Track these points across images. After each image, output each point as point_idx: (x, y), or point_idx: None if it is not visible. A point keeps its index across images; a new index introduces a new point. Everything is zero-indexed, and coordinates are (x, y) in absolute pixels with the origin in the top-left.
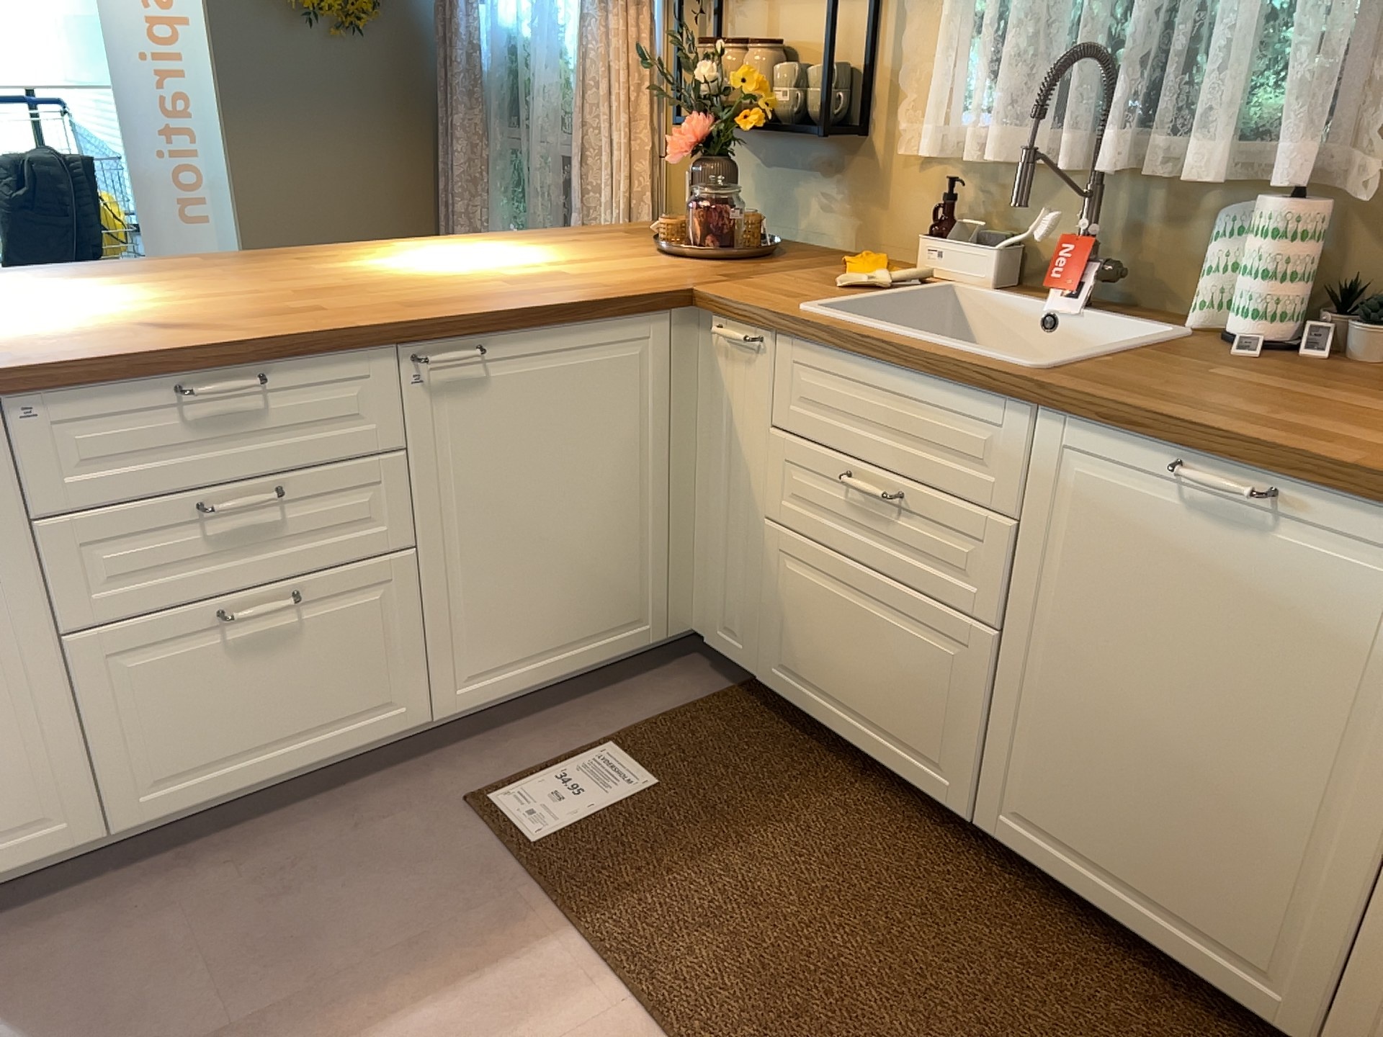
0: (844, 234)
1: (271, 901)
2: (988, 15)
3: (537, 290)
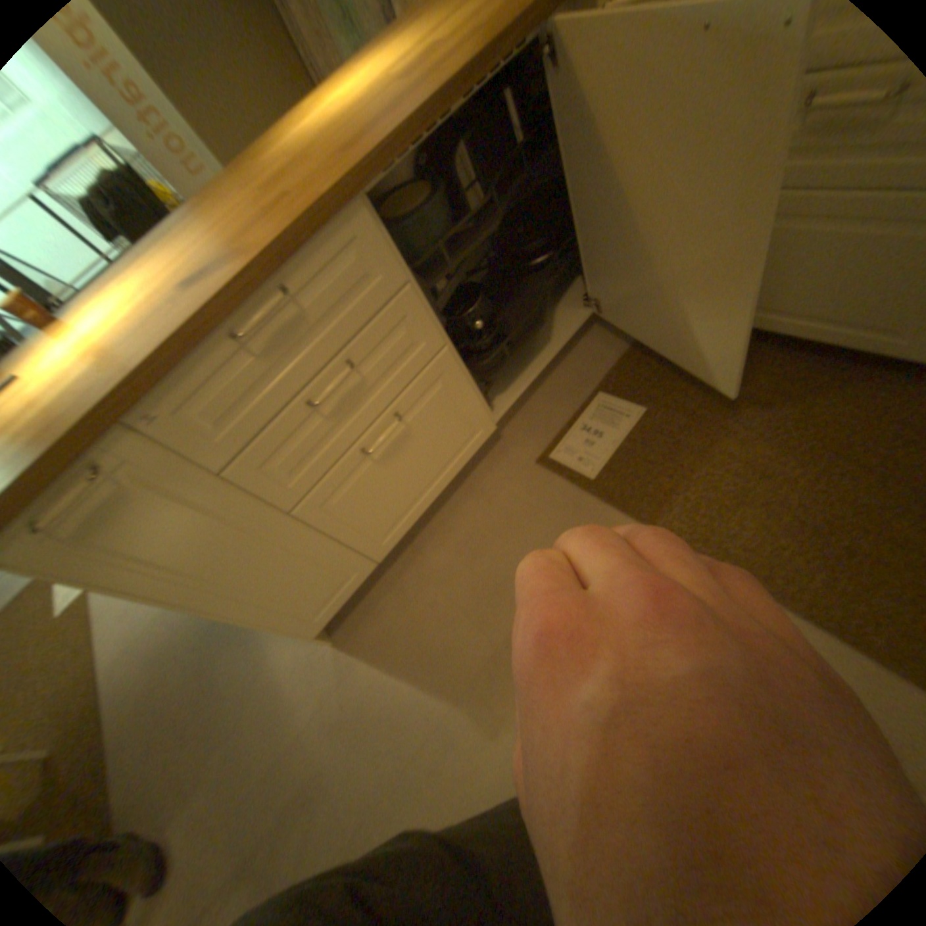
0: None
1: (471, 563)
2: None
3: (432, 68)
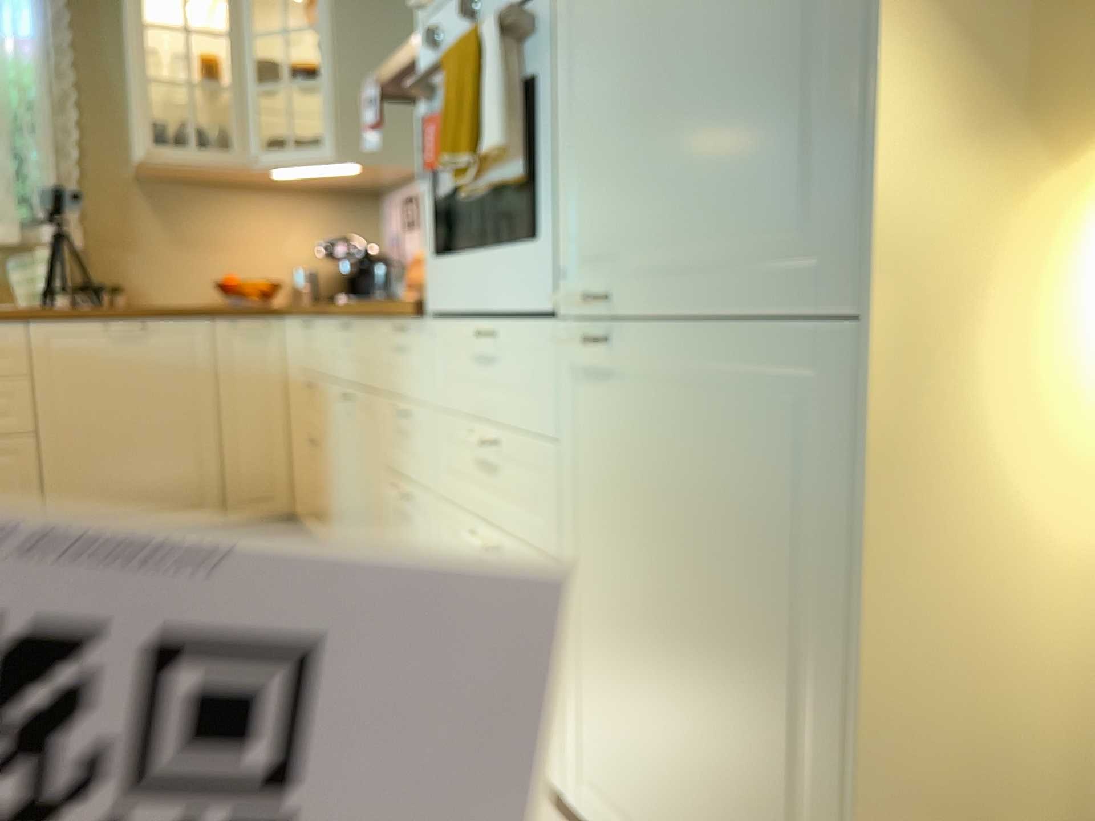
0: None
1: None
2: None
3: None
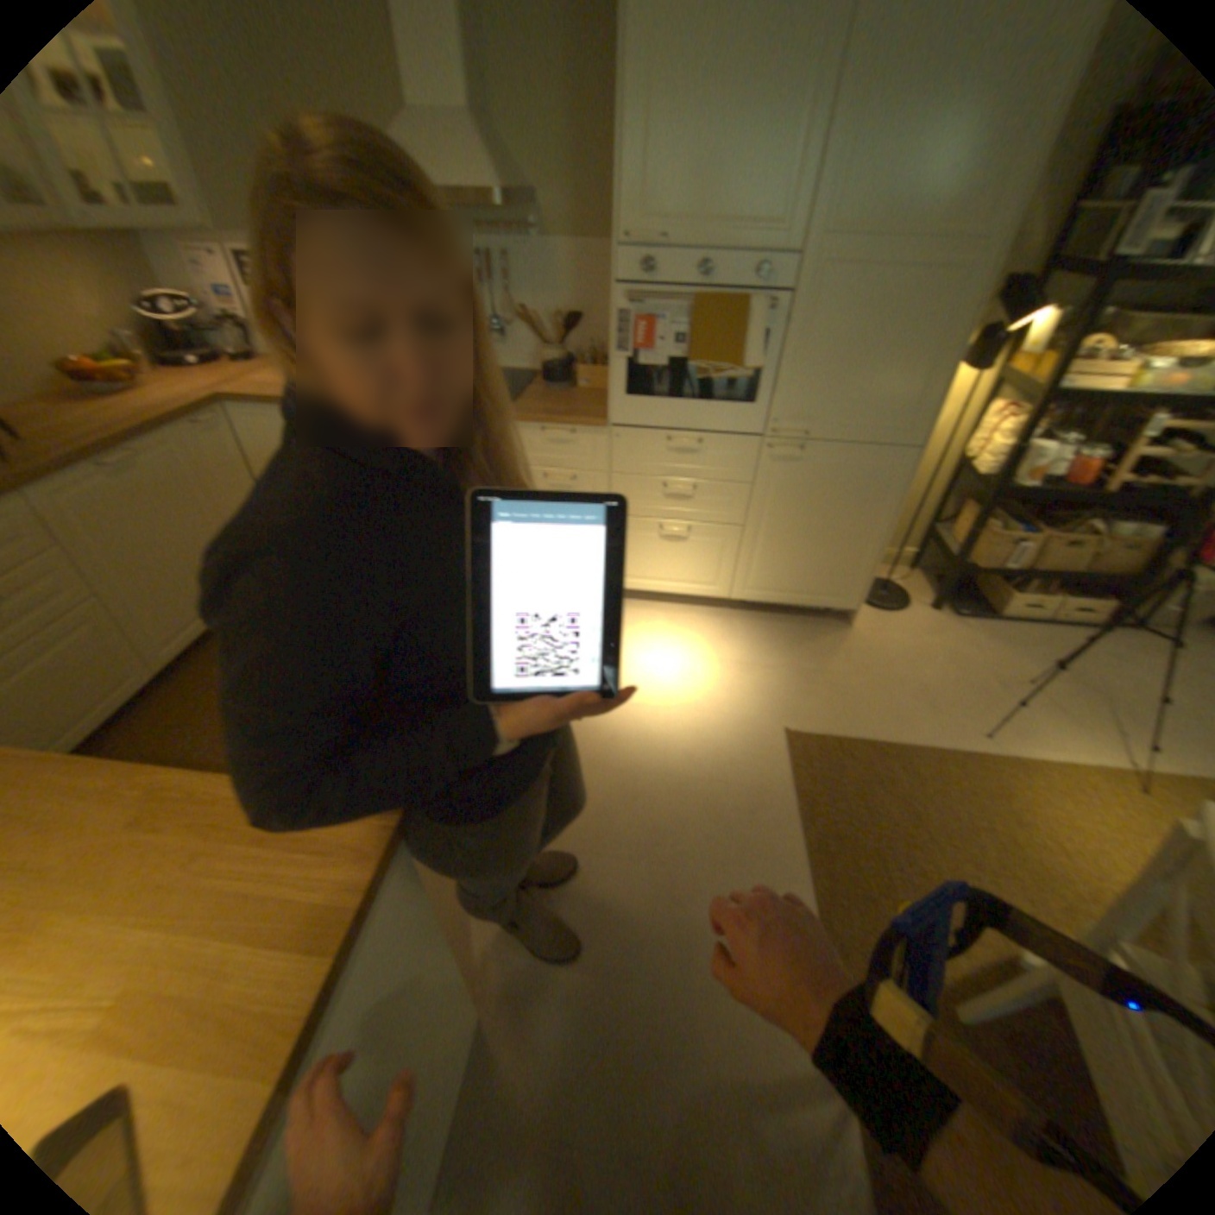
0: None
1: None
2: None
3: None
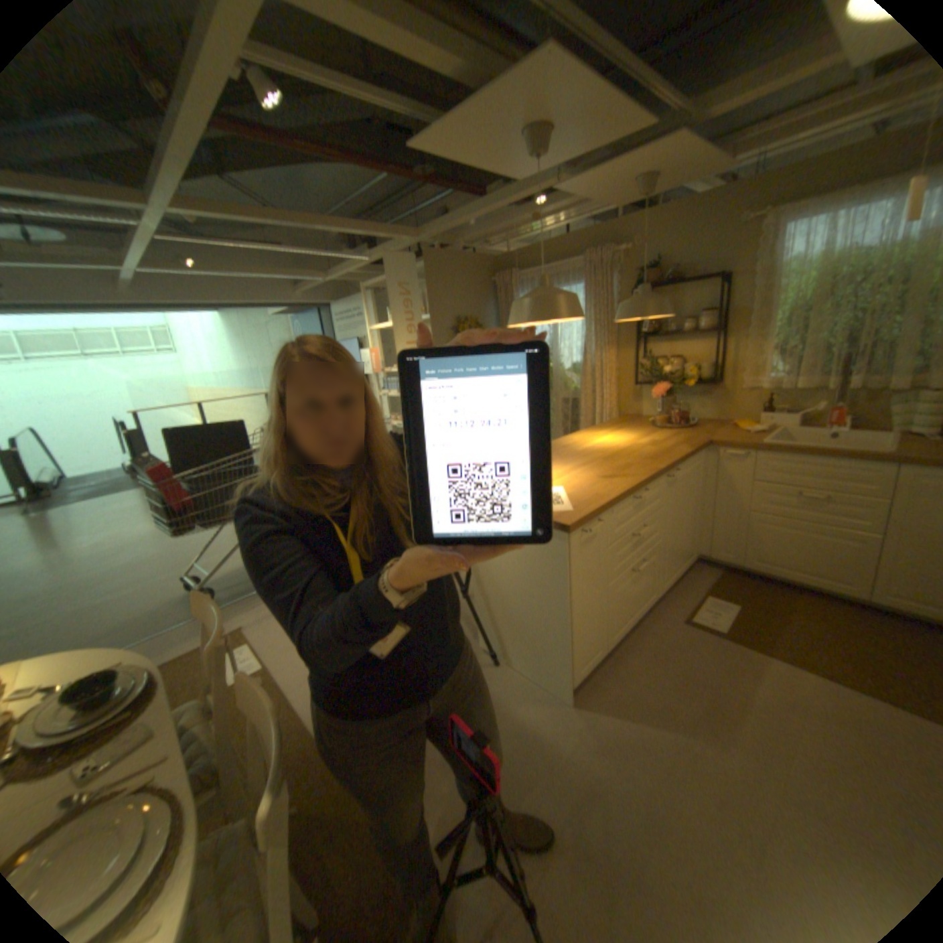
0: (712, 414)
1: (665, 668)
2: (791, 343)
3: (670, 448)
